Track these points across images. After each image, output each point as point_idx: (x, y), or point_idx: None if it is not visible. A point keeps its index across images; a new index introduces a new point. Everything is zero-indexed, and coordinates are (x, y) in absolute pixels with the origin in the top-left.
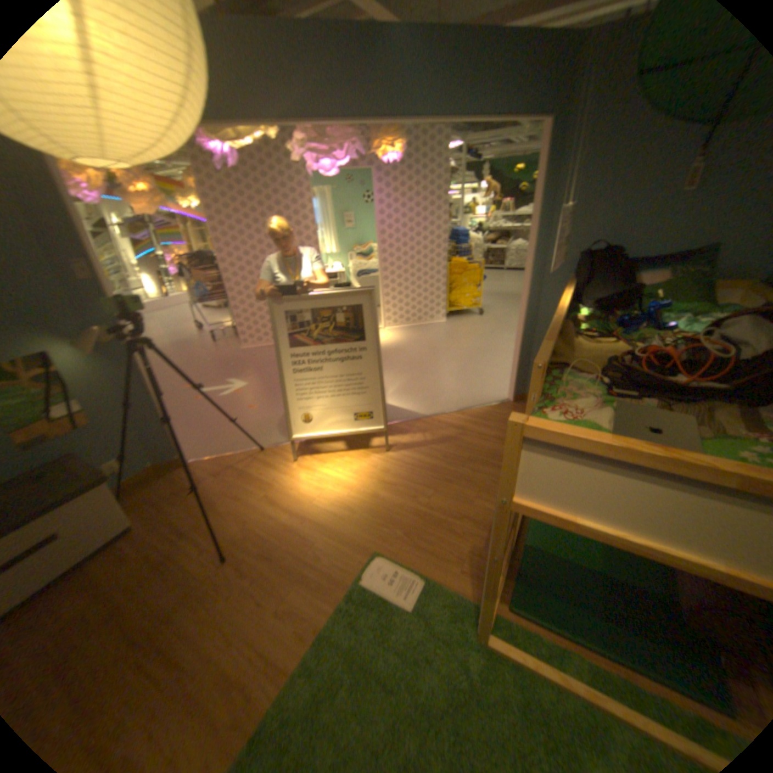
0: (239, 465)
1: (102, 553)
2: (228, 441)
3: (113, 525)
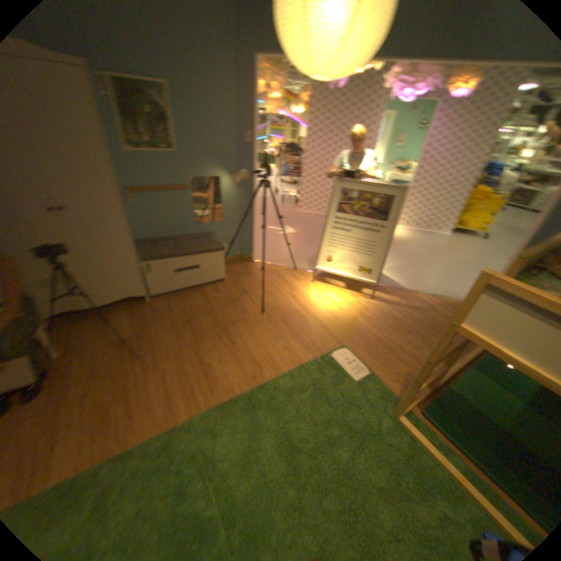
0: (281, 273)
1: (211, 285)
2: (277, 259)
3: (219, 274)
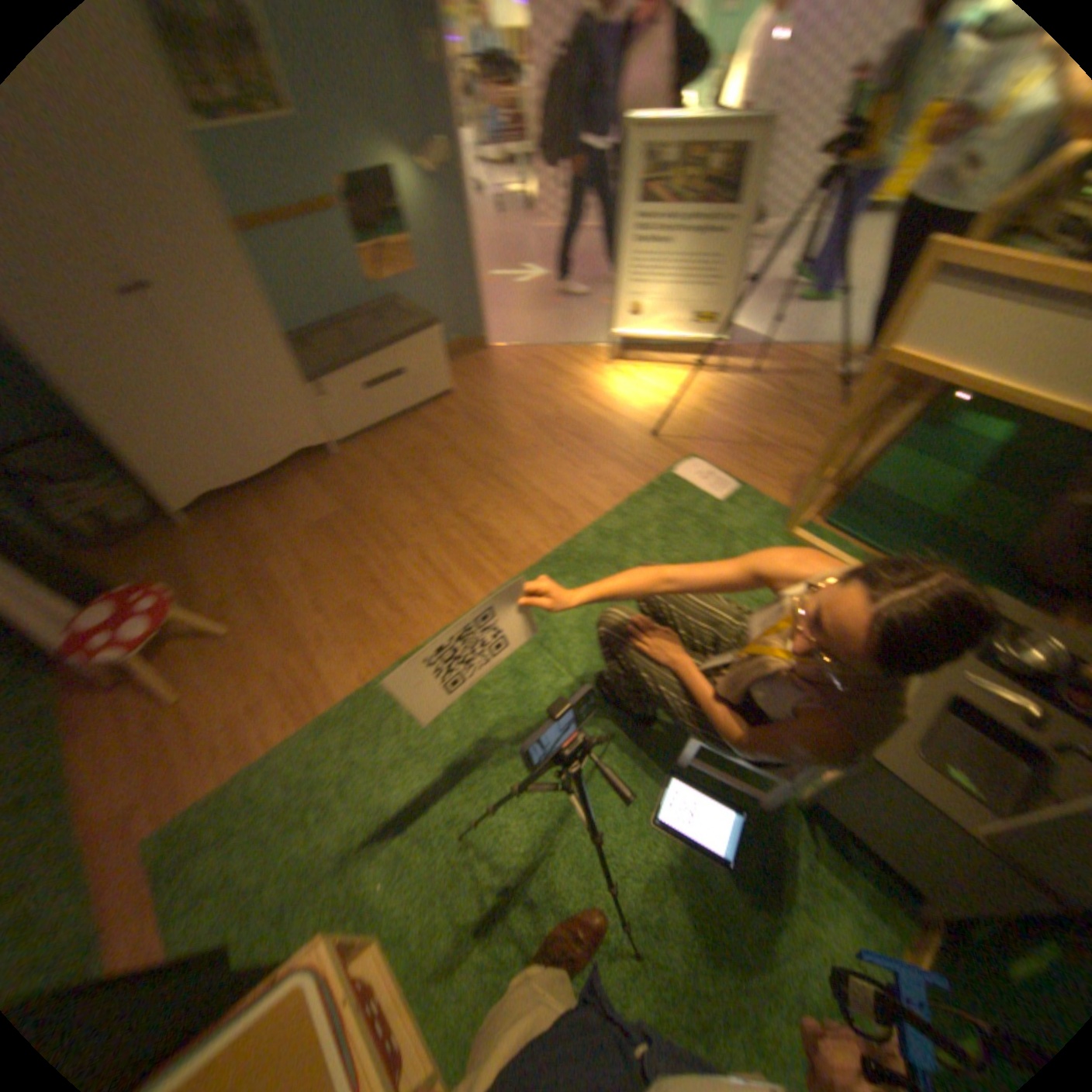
0: (544, 358)
1: (427, 406)
2: (529, 333)
3: (436, 381)
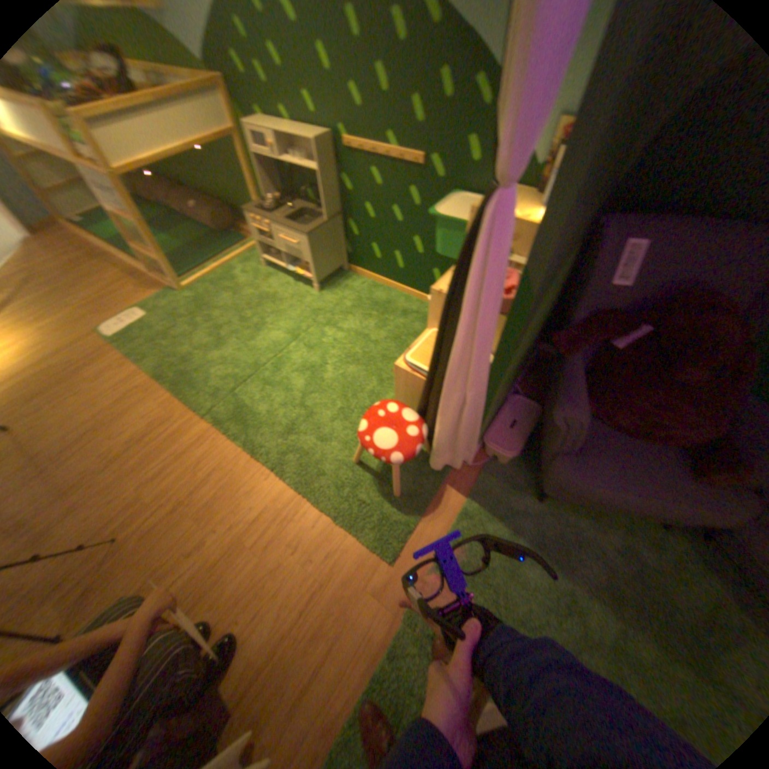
0: None
1: None
2: None
3: None
